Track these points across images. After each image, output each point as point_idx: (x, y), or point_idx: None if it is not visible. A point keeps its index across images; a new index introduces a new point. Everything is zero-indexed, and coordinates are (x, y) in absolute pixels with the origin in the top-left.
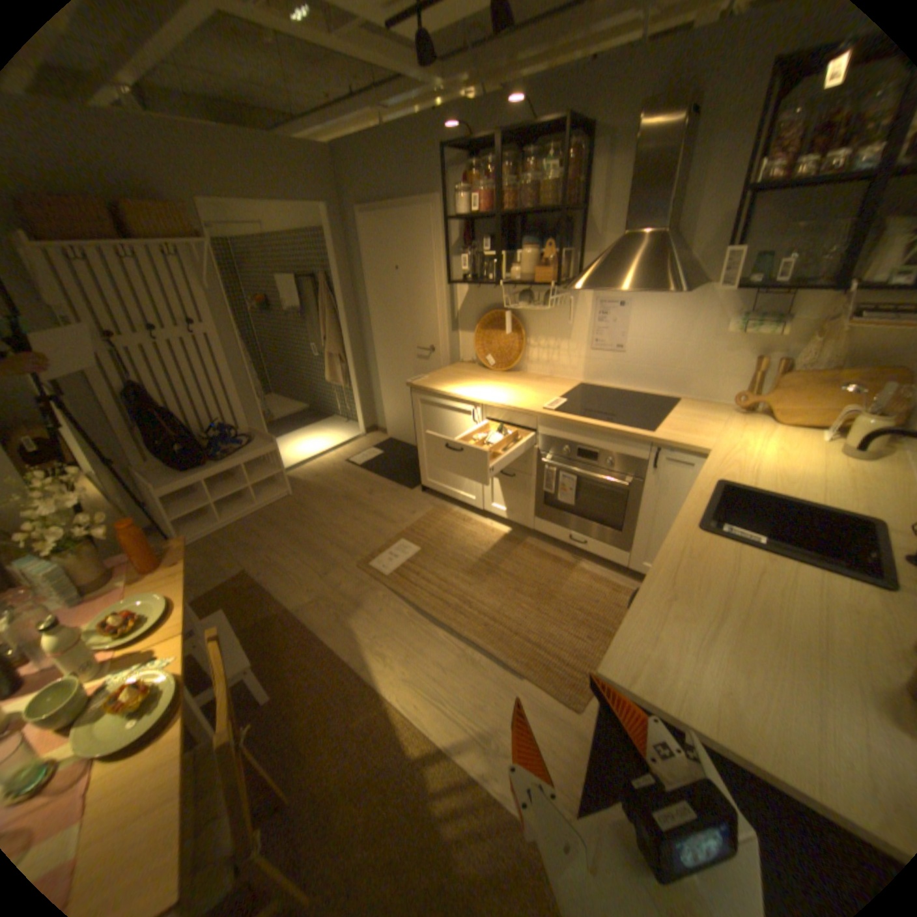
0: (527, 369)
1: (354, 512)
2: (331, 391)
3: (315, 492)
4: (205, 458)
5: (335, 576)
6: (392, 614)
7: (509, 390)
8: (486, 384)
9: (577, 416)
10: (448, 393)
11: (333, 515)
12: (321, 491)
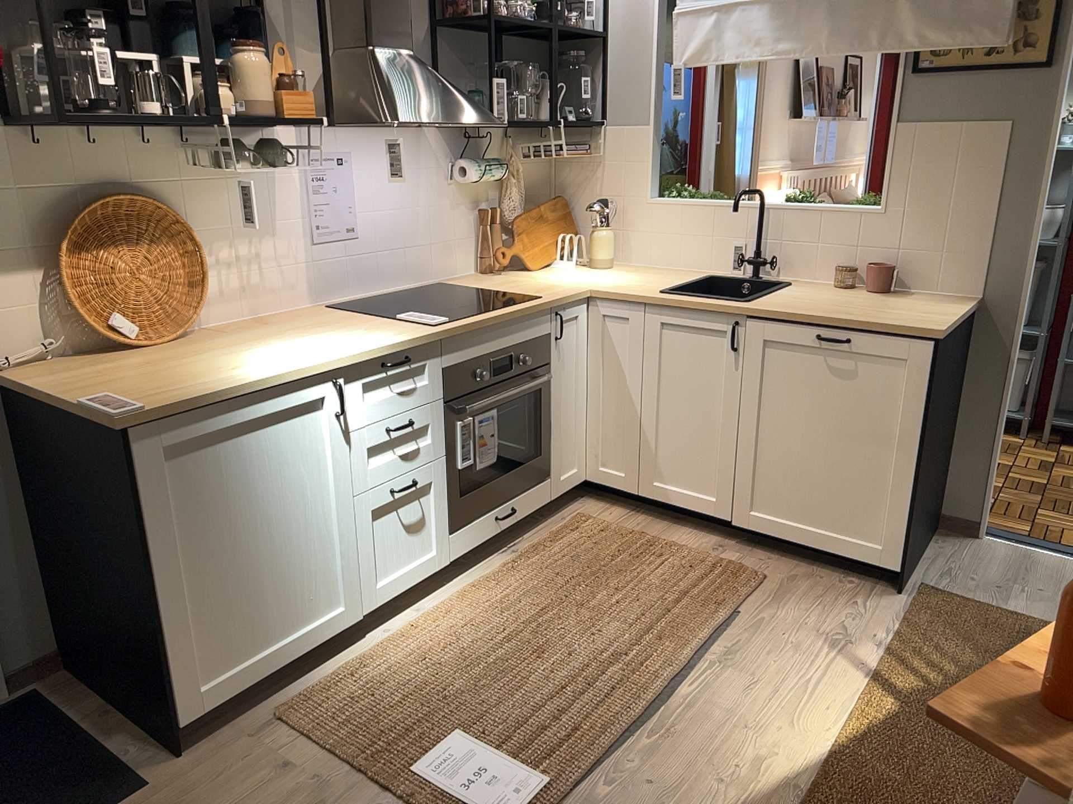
0: (204, 322)
1: None
2: None
3: None
4: None
5: None
6: (658, 762)
7: (312, 339)
8: (246, 352)
9: (477, 314)
10: (270, 377)
11: None
12: None
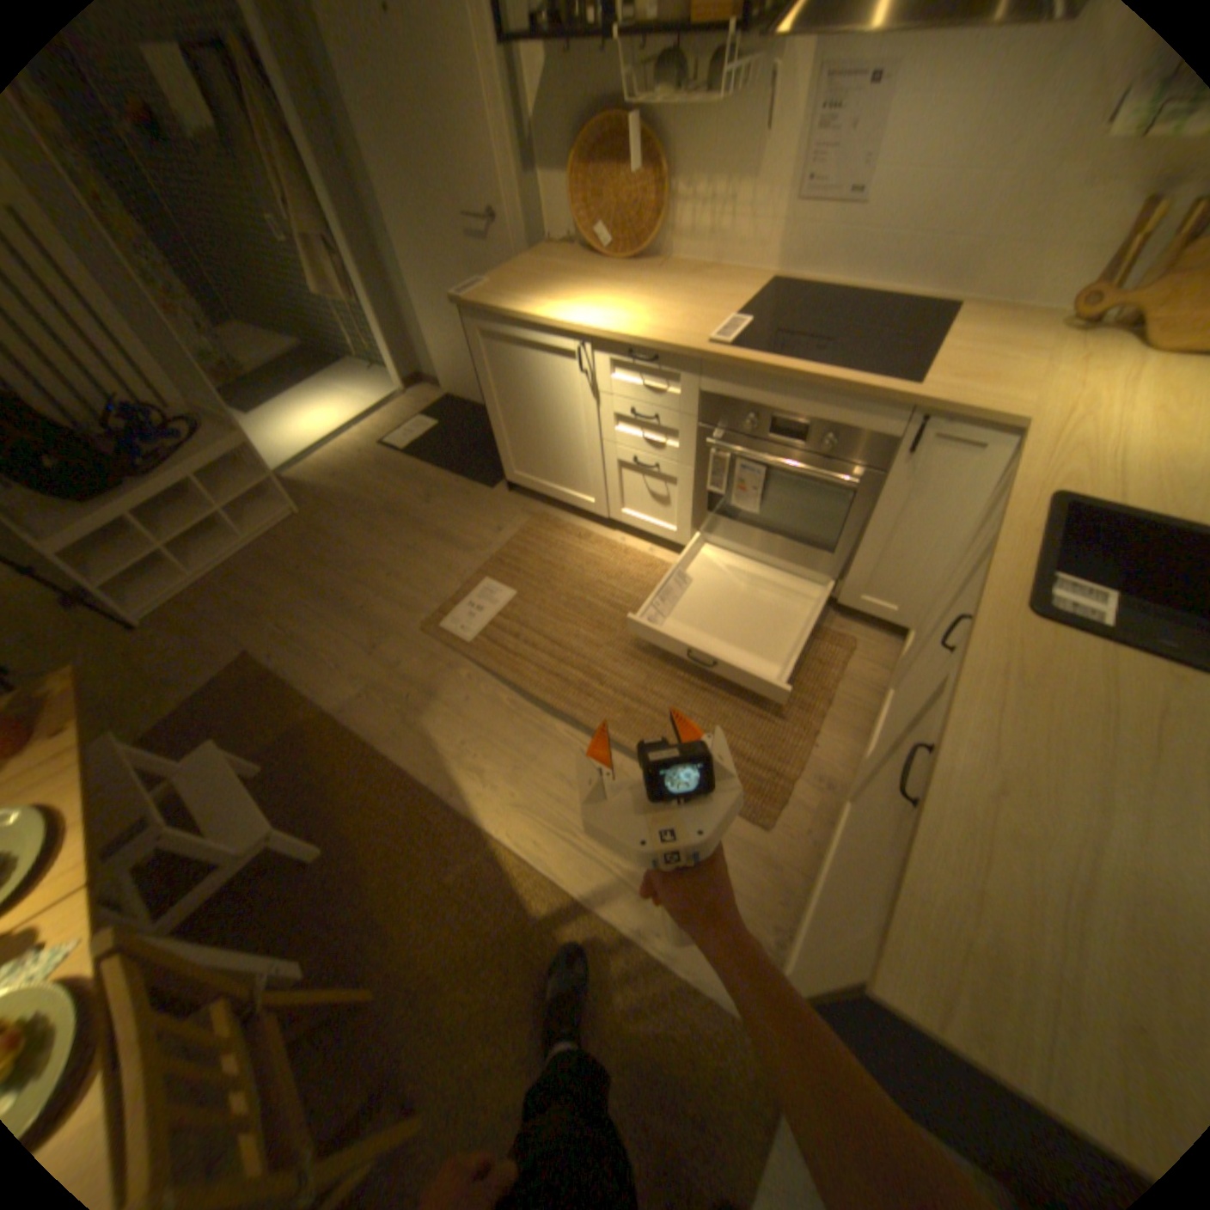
0: (673, 252)
1: (404, 536)
2: (327, 312)
3: (336, 507)
4: (119, 472)
5: (389, 651)
6: (485, 704)
7: (644, 302)
8: (598, 291)
9: (776, 357)
10: (529, 316)
11: (371, 545)
12: (345, 503)
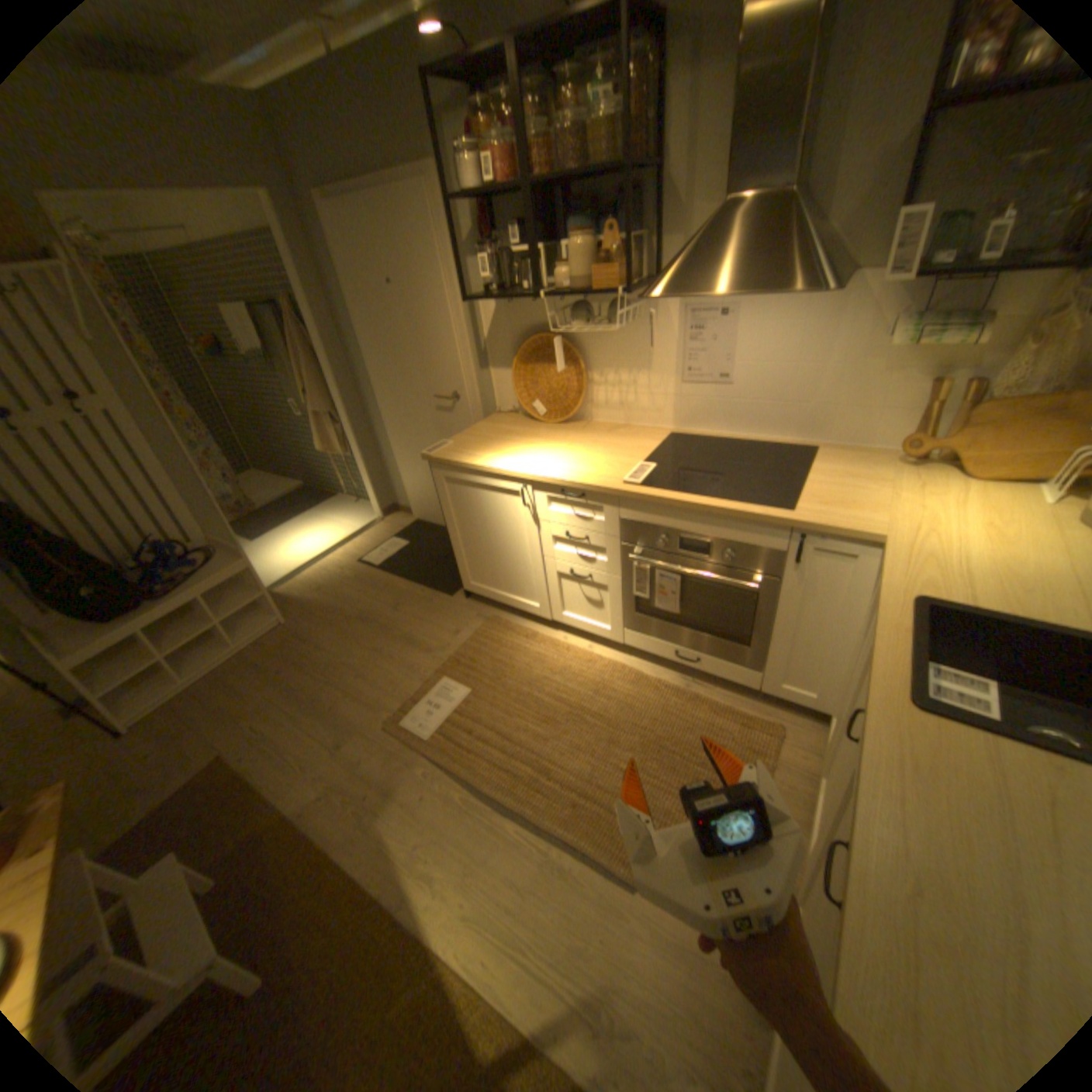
0: (593, 417)
1: (374, 640)
2: (328, 462)
3: (318, 616)
4: (141, 595)
5: (352, 750)
6: (438, 803)
7: (571, 454)
8: (536, 446)
9: (676, 492)
10: (483, 467)
11: (344, 649)
12: (326, 612)
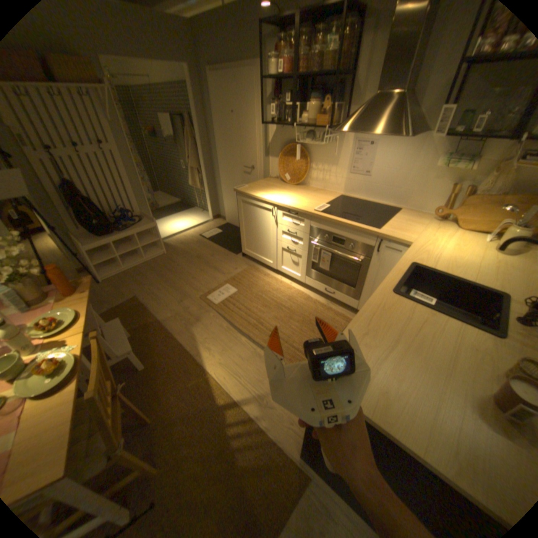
0: (310, 184)
1: (201, 266)
2: (193, 191)
3: (179, 253)
4: (113, 229)
5: (186, 303)
6: (217, 326)
7: (296, 197)
8: (282, 192)
9: (334, 216)
10: (258, 197)
11: (189, 267)
12: (183, 252)
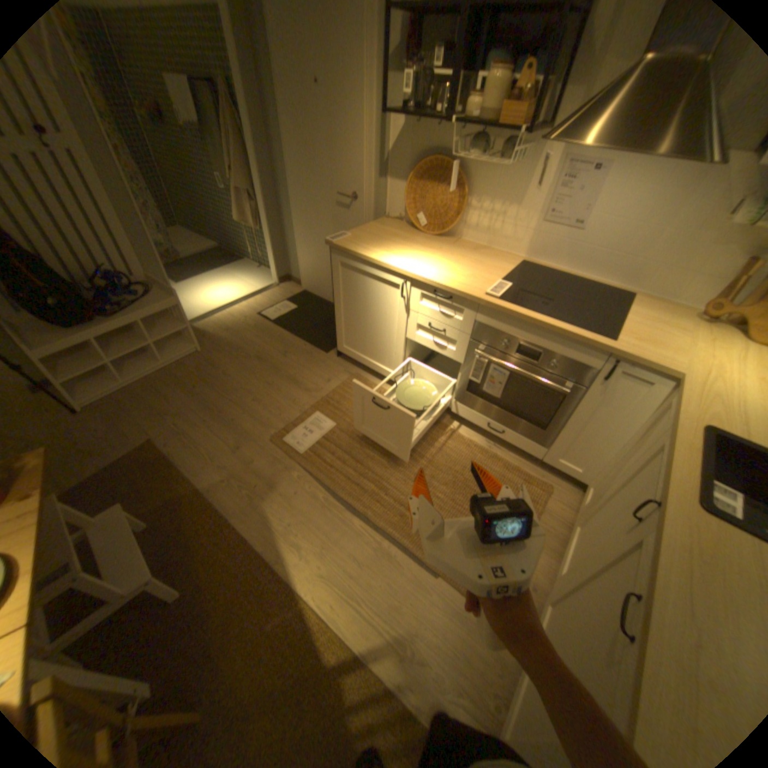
0: (463, 235)
1: (268, 375)
2: (240, 231)
3: (226, 350)
4: (94, 310)
5: (248, 451)
6: (308, 498)
7: (445, 262)
8: (418, 251)
9: (527, 309)
10: (376, 259)
11: (245, 378)
12: (232, 348)
